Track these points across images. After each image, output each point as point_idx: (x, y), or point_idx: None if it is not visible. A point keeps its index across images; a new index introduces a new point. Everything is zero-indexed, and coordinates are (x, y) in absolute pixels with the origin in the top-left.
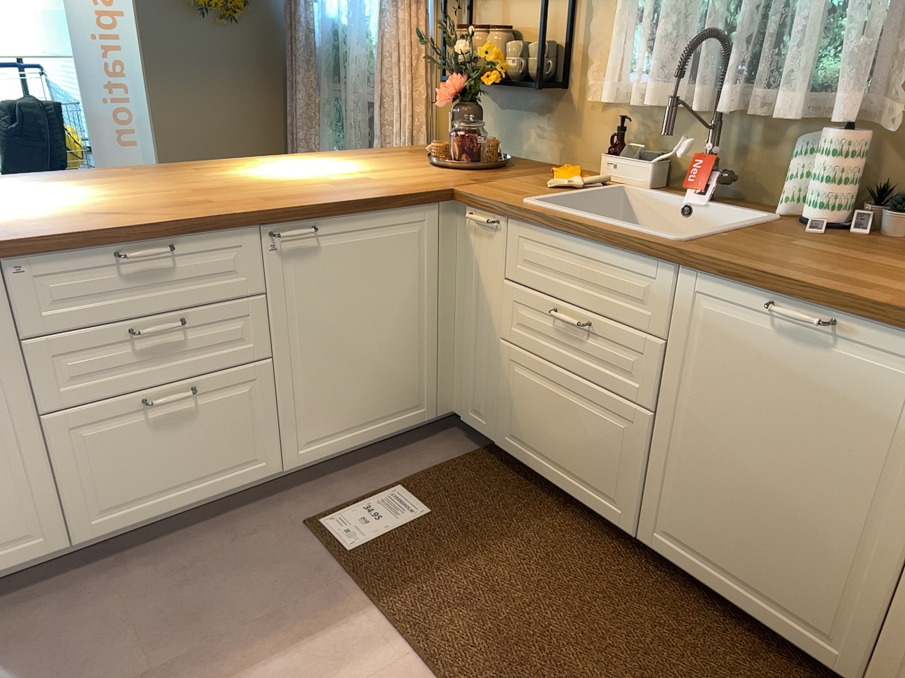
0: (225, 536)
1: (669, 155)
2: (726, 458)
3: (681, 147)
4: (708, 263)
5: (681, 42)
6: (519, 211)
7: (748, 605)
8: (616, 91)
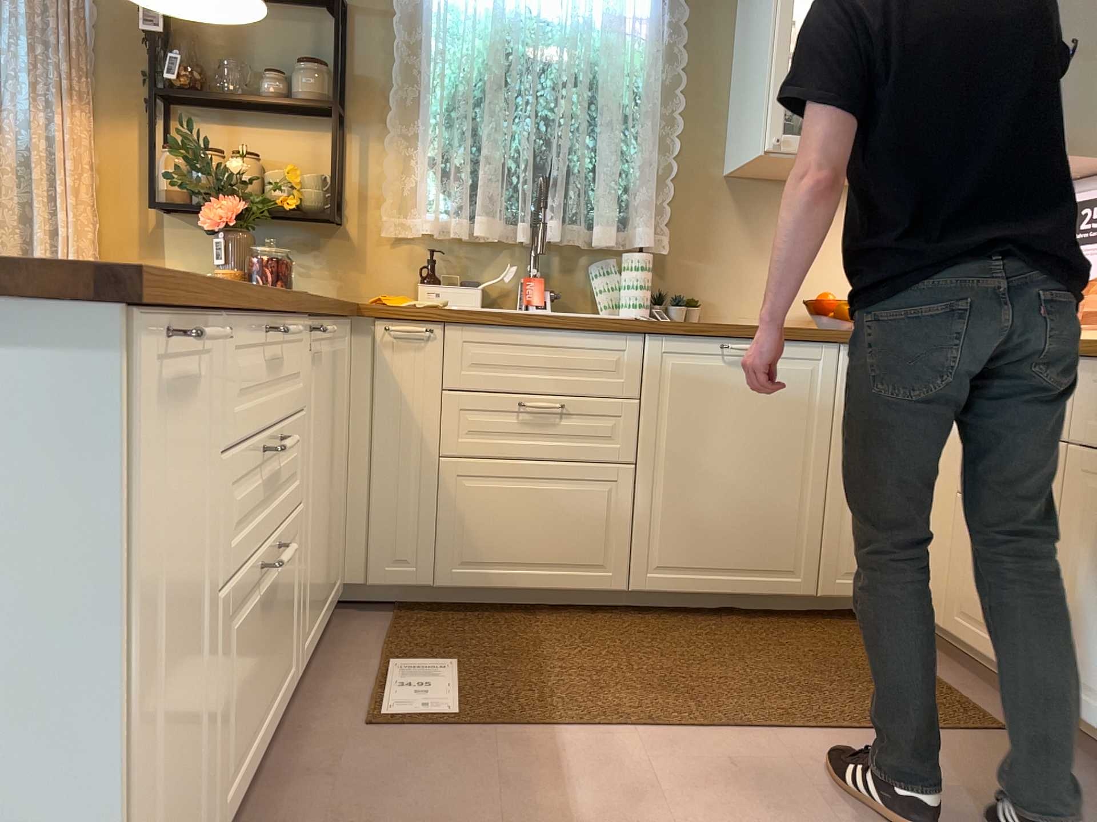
0: (307, 785)
1: (498, 278)
2: (705, 474)
3: (510, 270)
4: (676, 325)
5: (498, 183)
6: (466, 314)
7: (737, 586)
8: (433, 223)
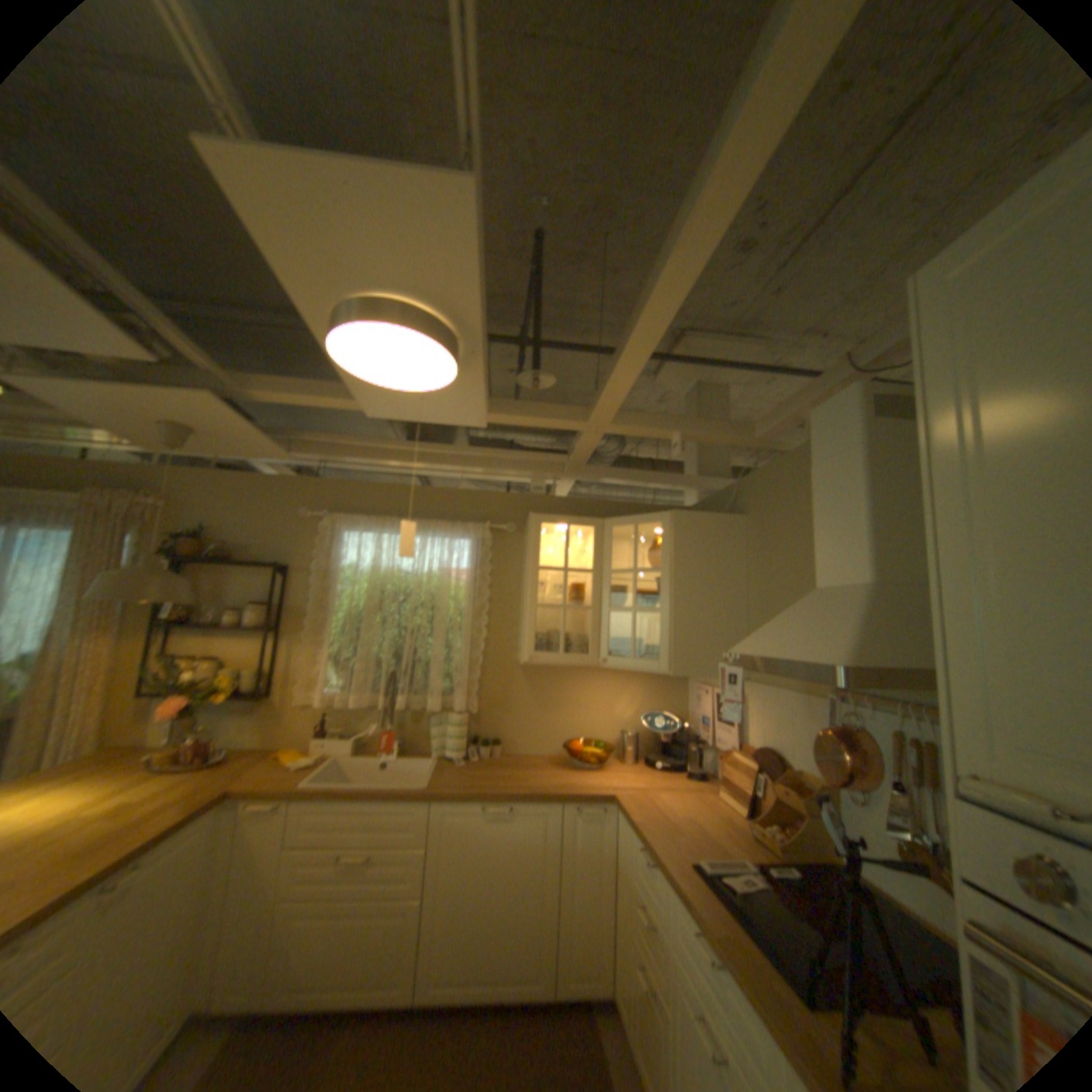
0: None
1: (365, 733)
2: (471, 905)
3: (373, 728)
4: (450, 796)
5: (369, 672)
6: (305, 794)
7: (495, 996)
8: (325, 699)
